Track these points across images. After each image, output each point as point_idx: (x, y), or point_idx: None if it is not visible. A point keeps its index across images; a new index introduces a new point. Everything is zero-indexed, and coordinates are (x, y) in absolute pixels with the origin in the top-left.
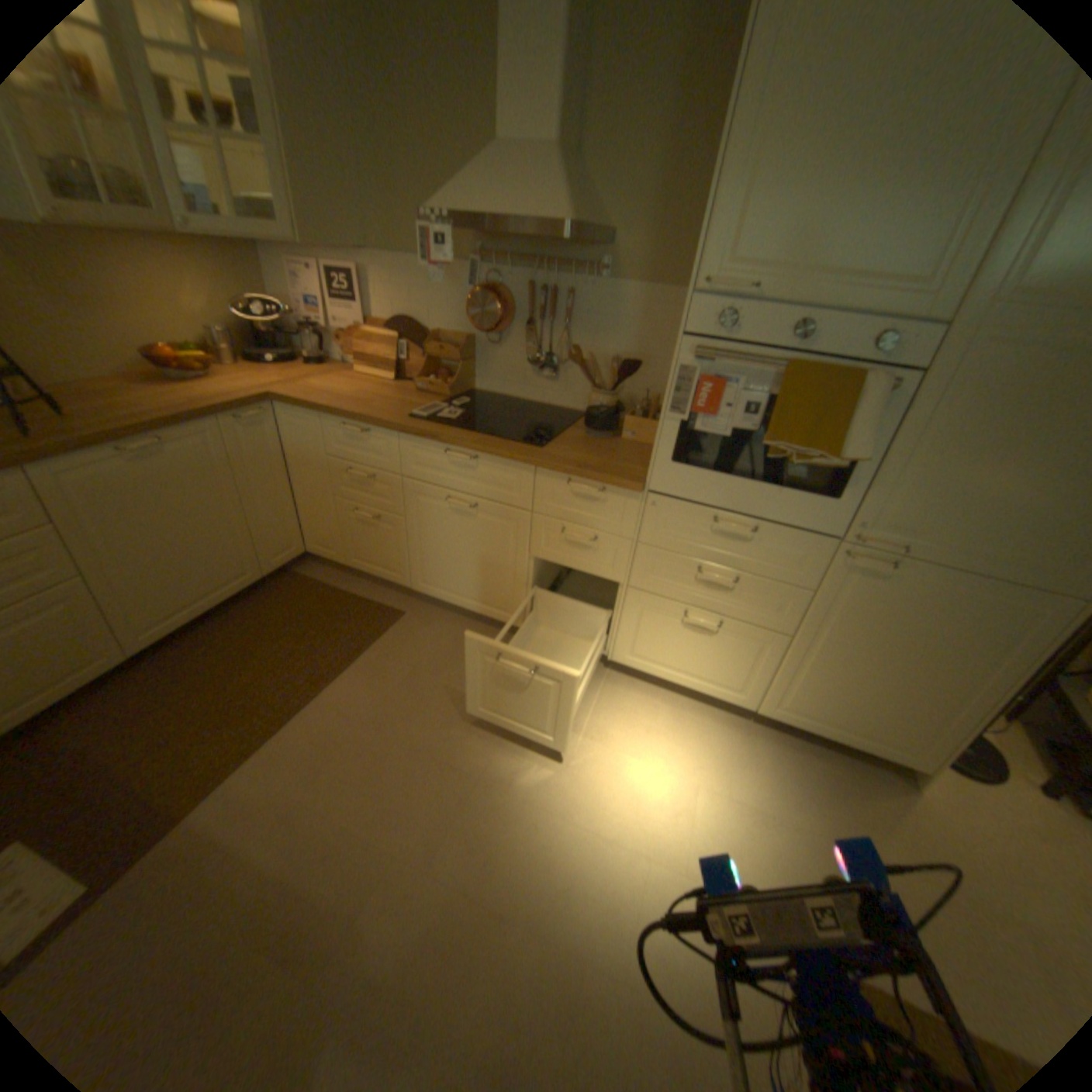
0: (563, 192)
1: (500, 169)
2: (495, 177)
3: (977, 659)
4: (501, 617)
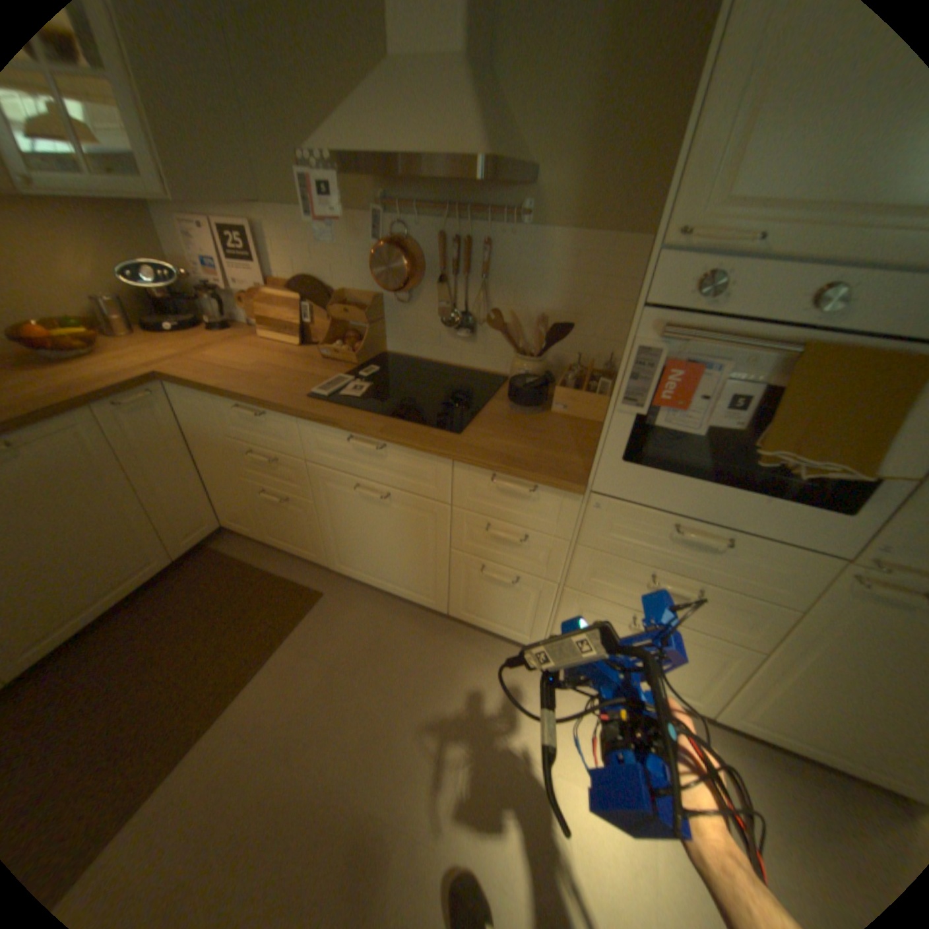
0: (474, 117)
1: (394, 92)
2: (388, 103)
3: None
4: (425, 602)
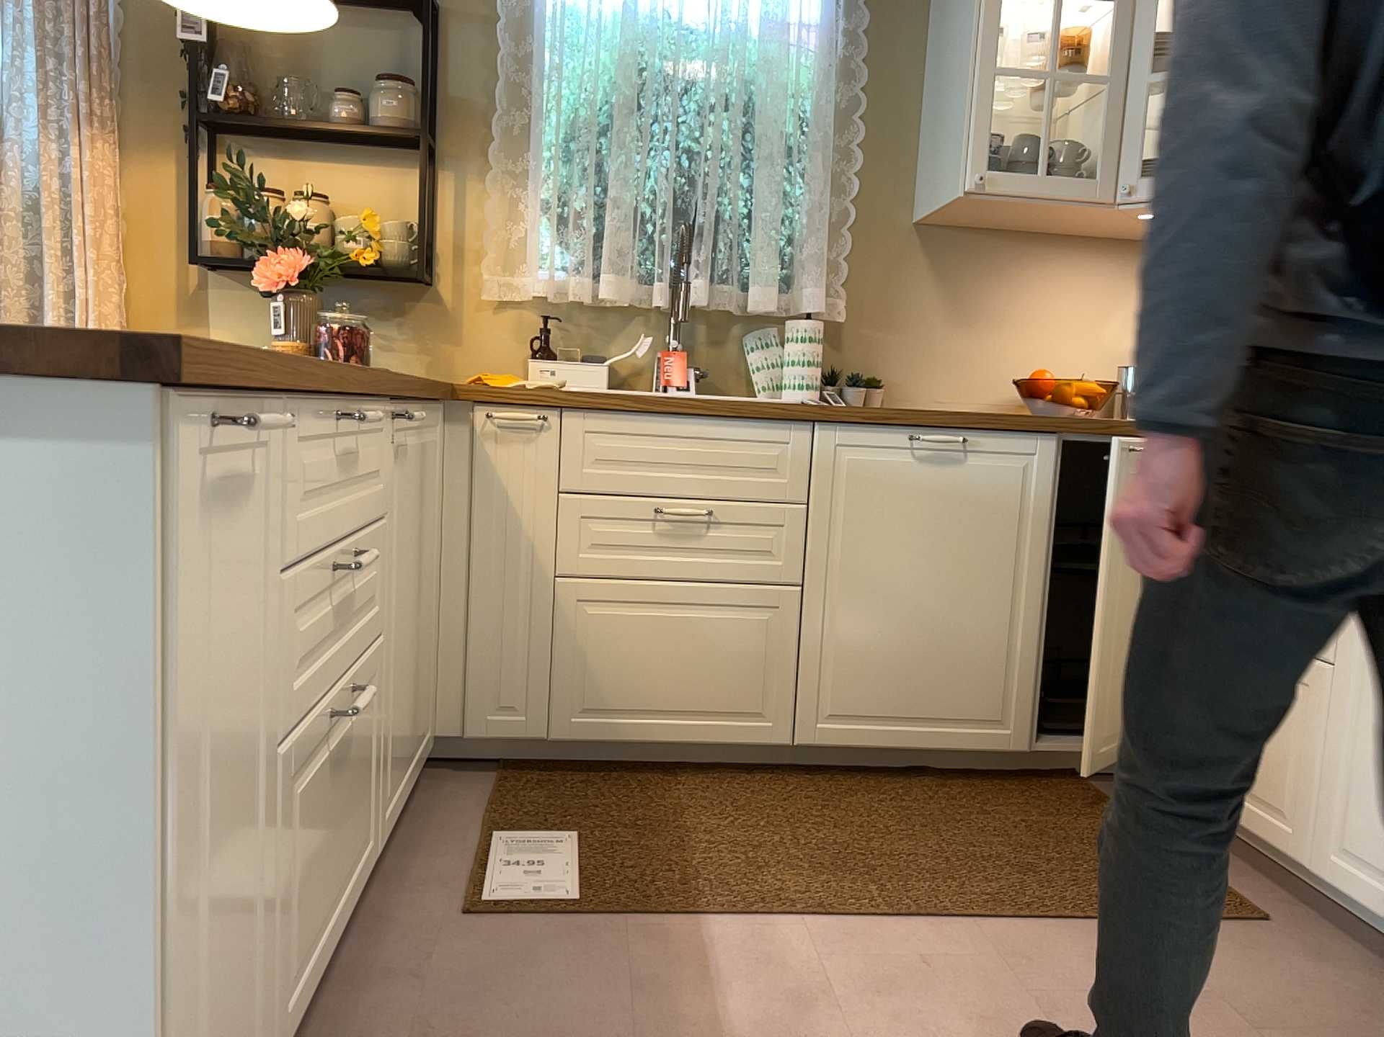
0: None
1: None
2: None
3: None
4: None
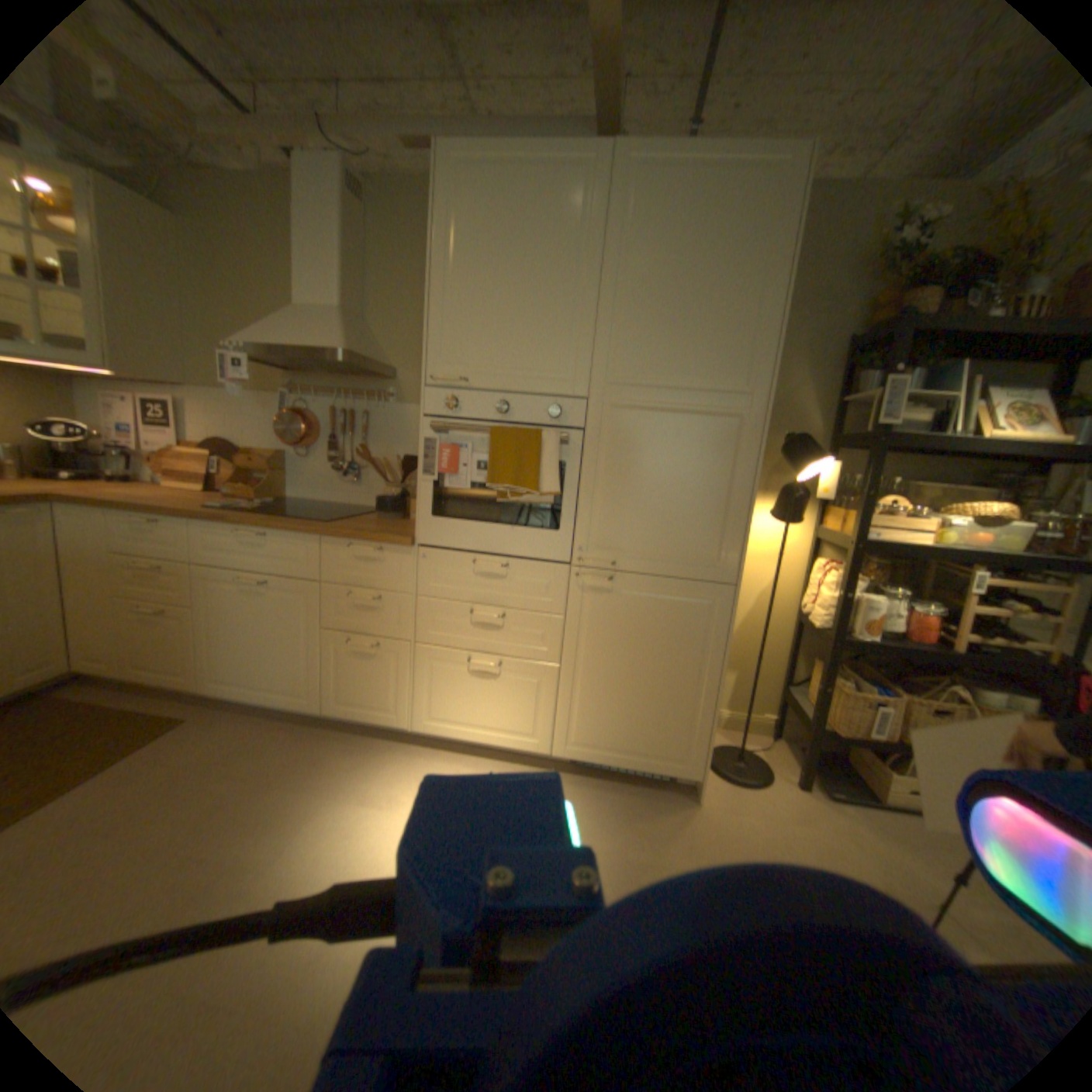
0: (338, 334)
1: (292, 320)
2: (287, 324)
3: (690, 652)
4: (296, 707)
